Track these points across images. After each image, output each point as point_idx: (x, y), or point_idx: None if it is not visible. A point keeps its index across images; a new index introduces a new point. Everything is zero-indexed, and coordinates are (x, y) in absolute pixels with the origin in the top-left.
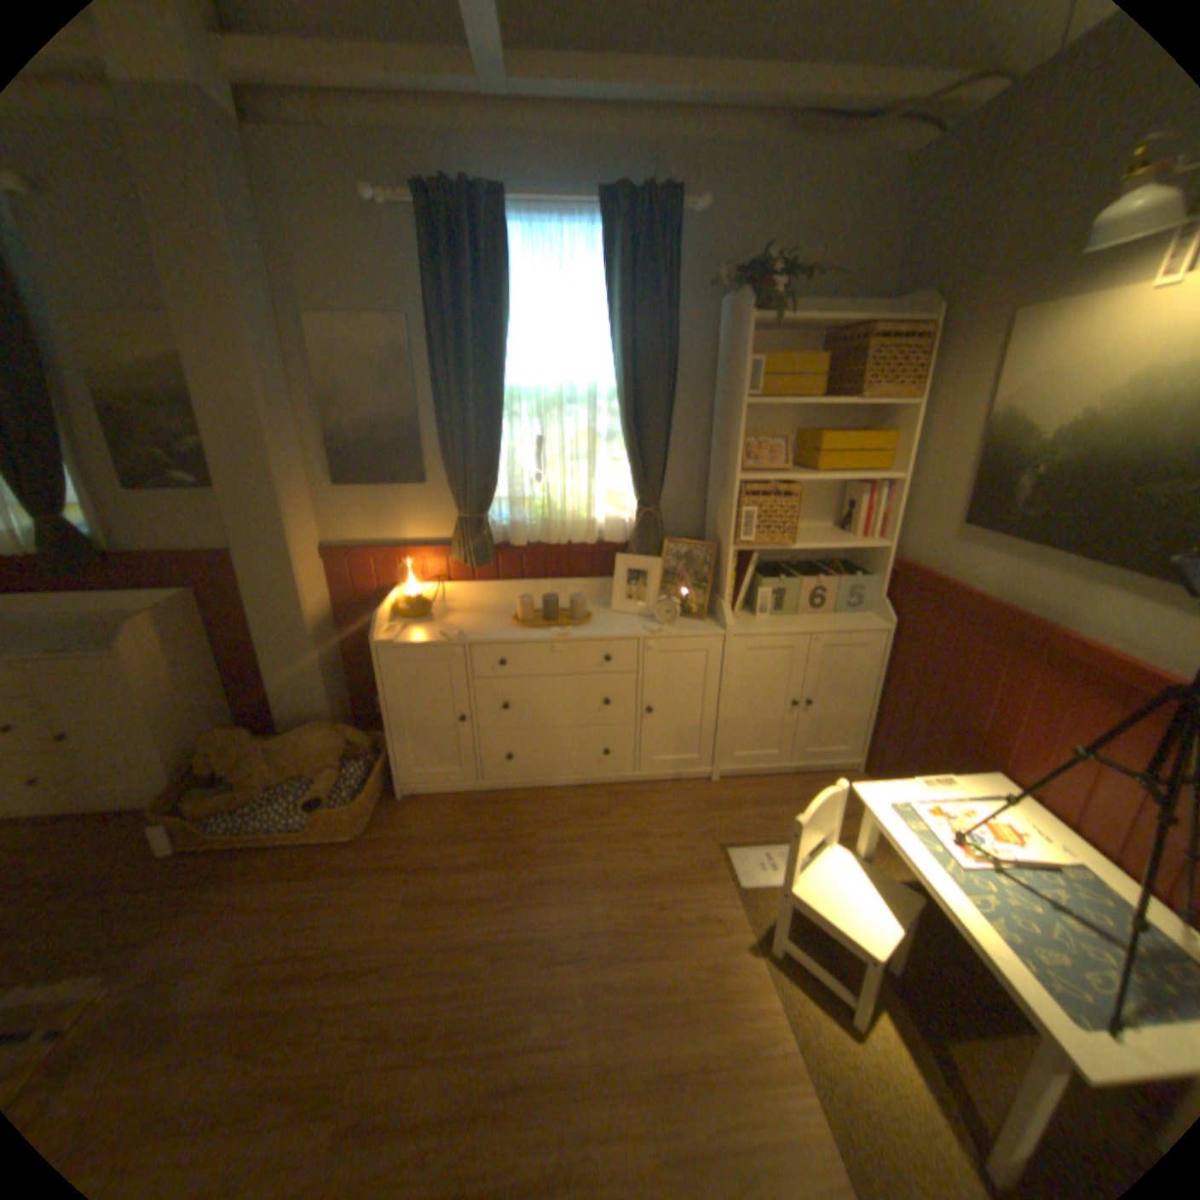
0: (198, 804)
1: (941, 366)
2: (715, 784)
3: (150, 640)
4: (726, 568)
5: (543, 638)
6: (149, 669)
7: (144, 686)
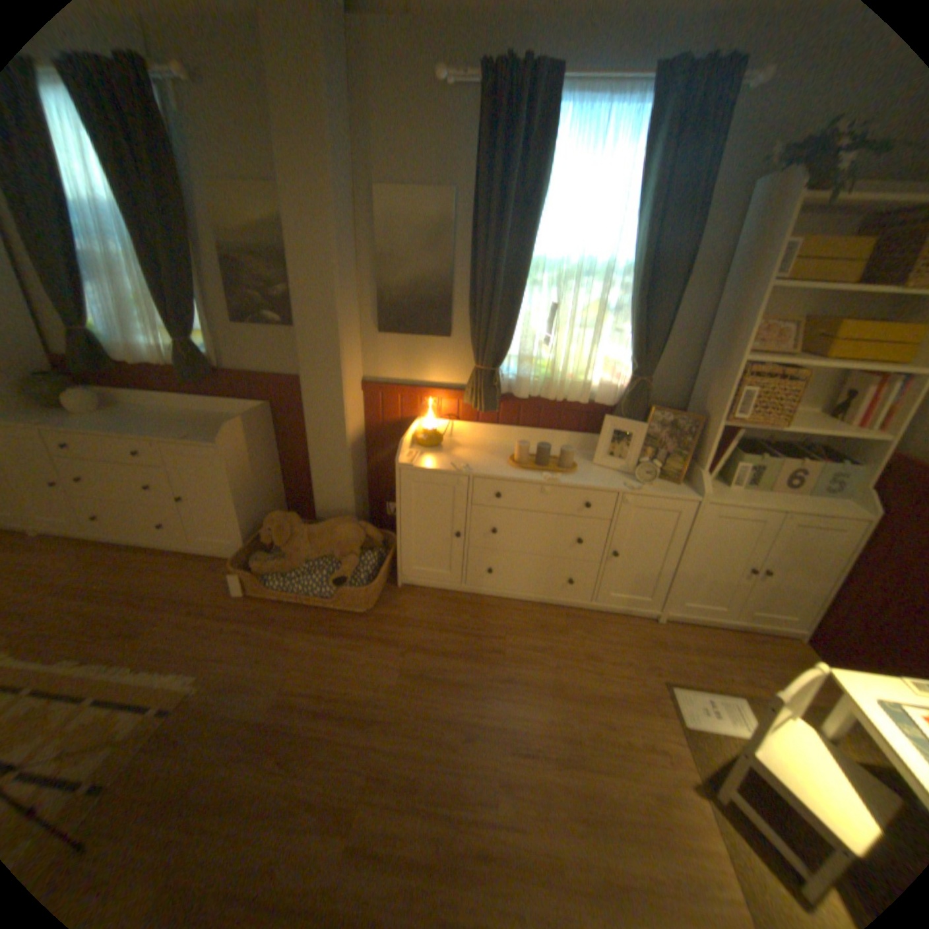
0: (262, 564)
1: None
2: (662, 626)
3: (240, 438)
4: (713, 441)
5: (535, 480)
6: (237, 459)
7: (233, 471)
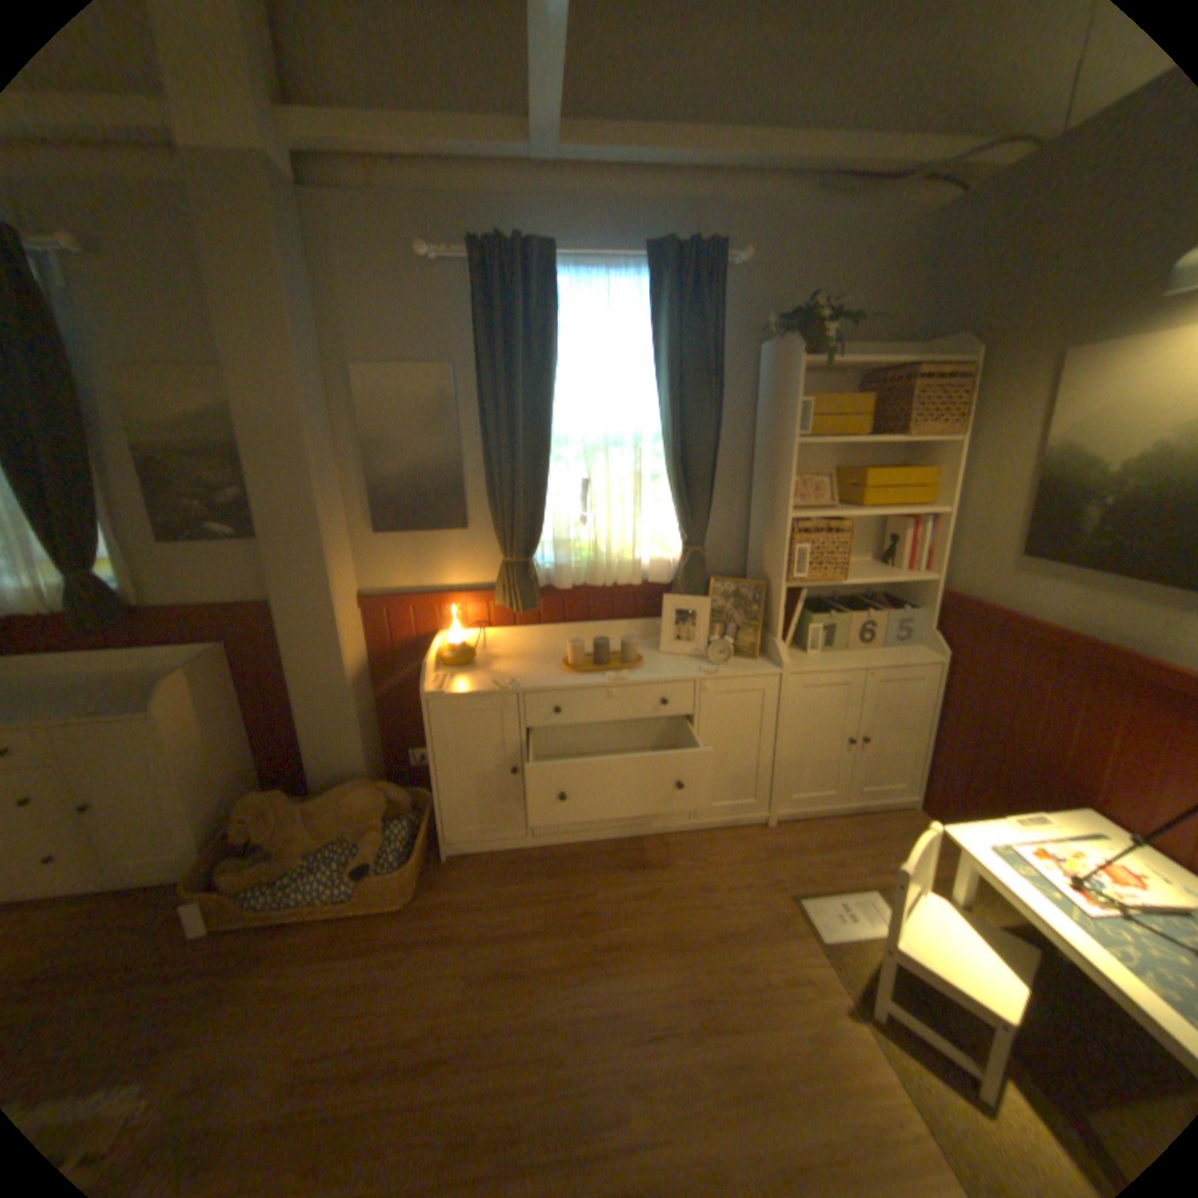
0: (234, 877)
1: (983, 404)
2: (773, 829)
3: (183, 699)
4: (778, 605)
5: (598, 683)
6: (182, 730)
7: (177, 749)
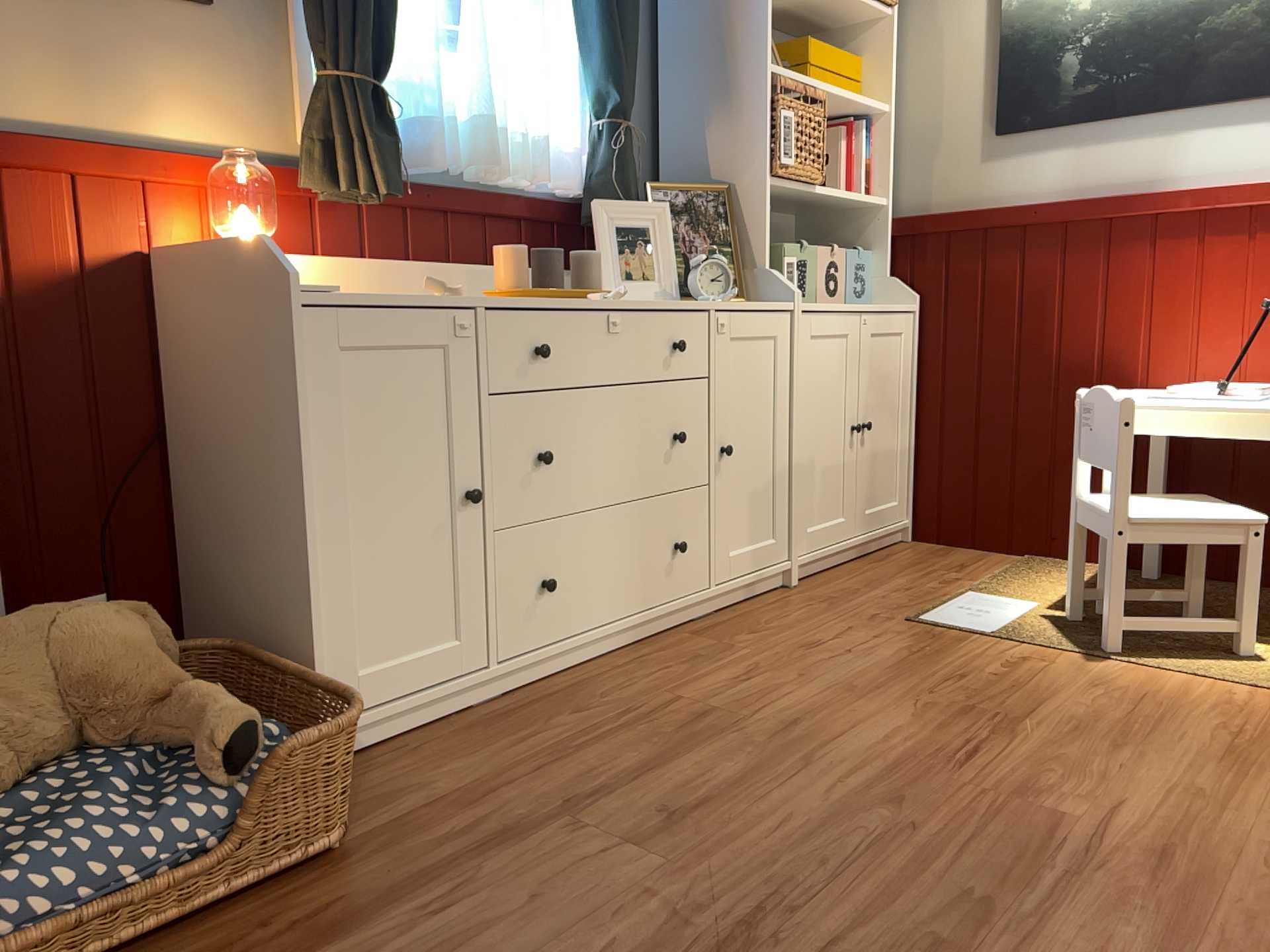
0: None
1: None
2: (796, 586)
3: None
4: (762, 211)
5: (589, 302)
6: None
7: None
